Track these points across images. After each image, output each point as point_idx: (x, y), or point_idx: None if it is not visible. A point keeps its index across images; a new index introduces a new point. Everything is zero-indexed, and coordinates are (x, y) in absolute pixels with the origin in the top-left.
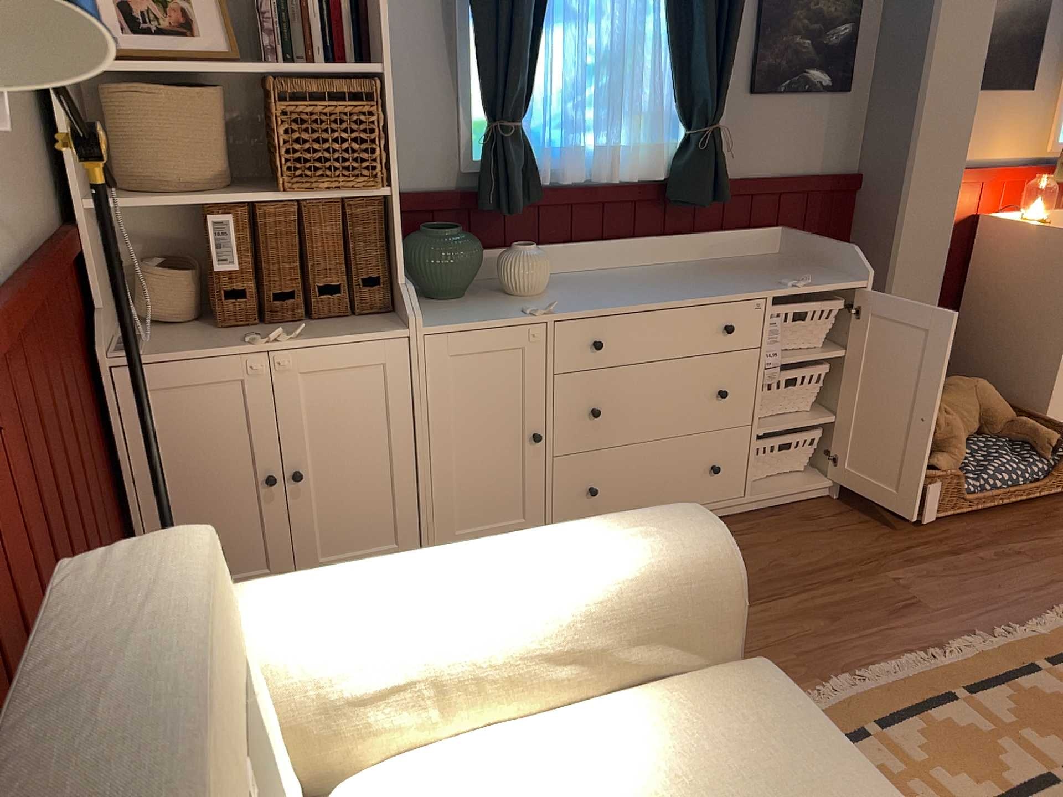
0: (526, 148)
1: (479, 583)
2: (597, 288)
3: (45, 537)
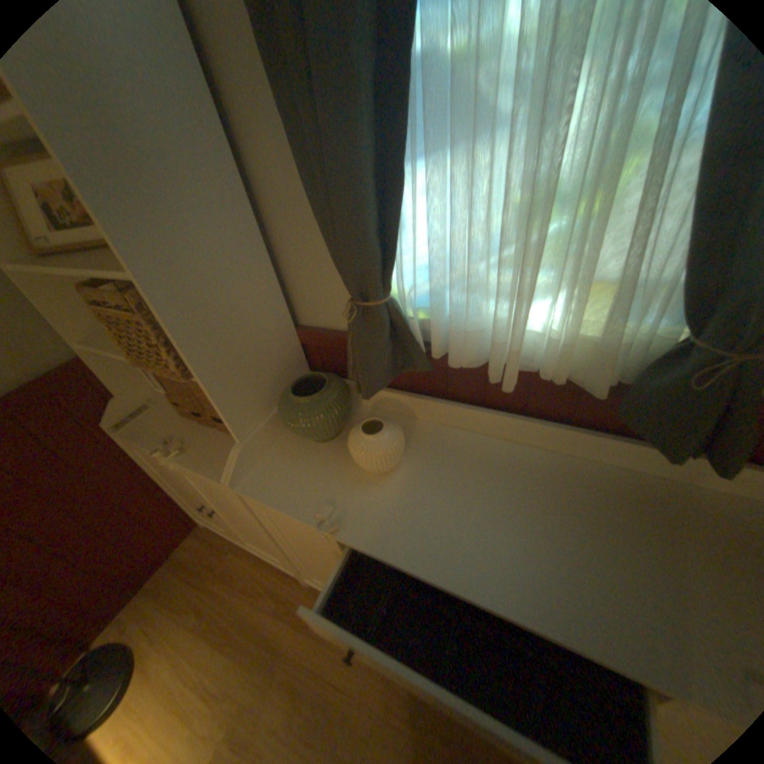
0: (400, 323)
1: None
2: (450, 493)
3: None
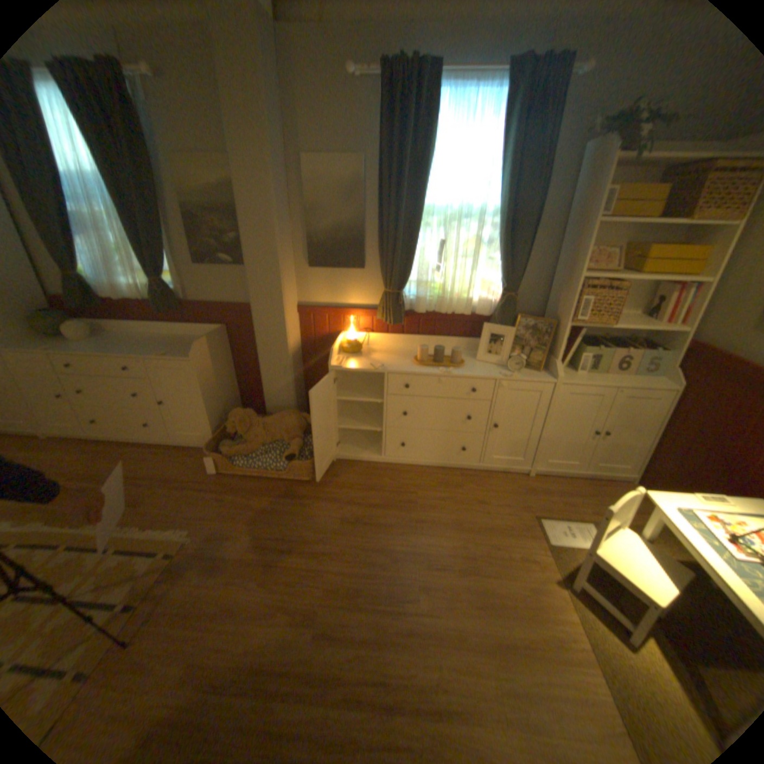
0: (80, 284)
1: None
2: (102, 343)
3: None
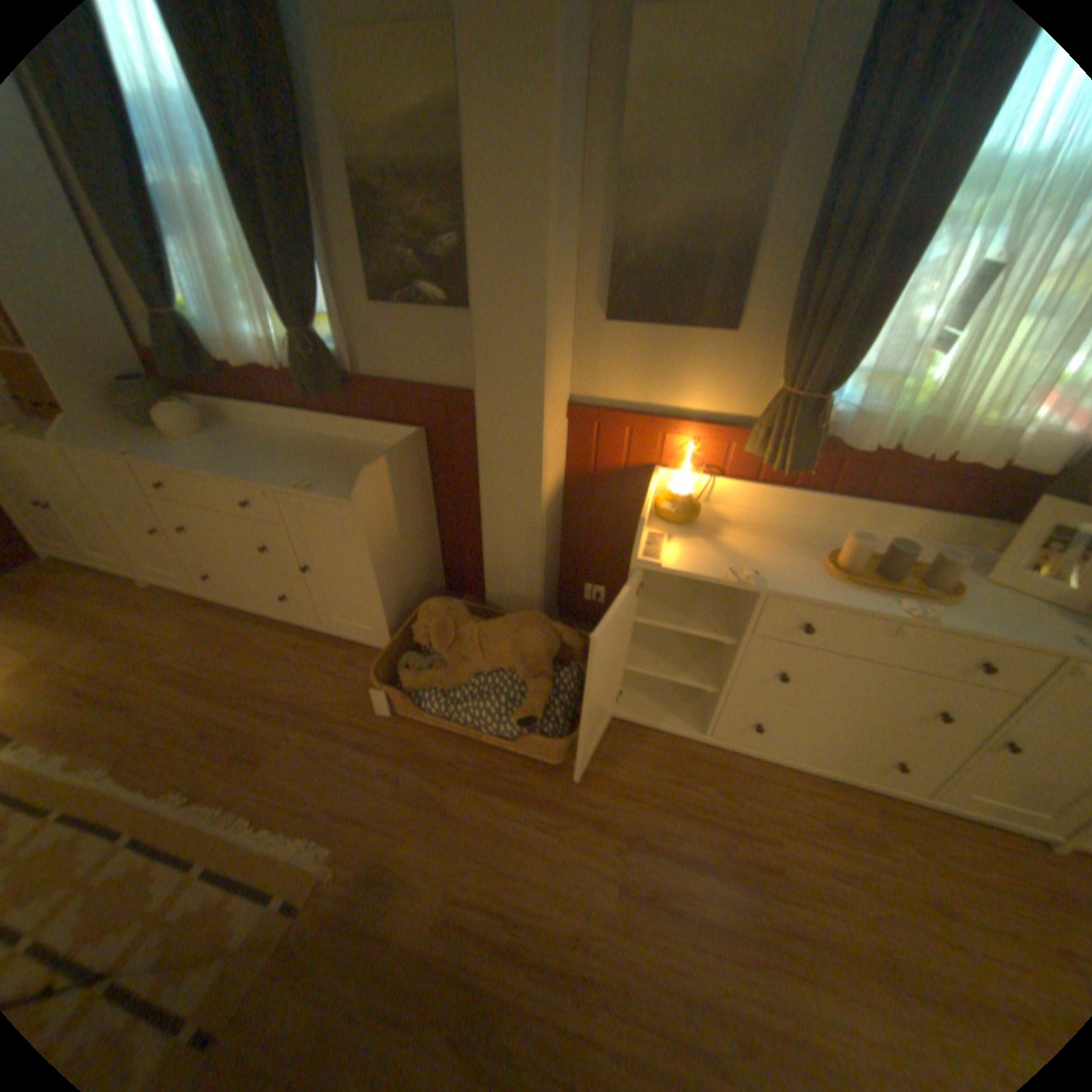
0: (181, 330)
1: None
2: (218, 444)
3: None
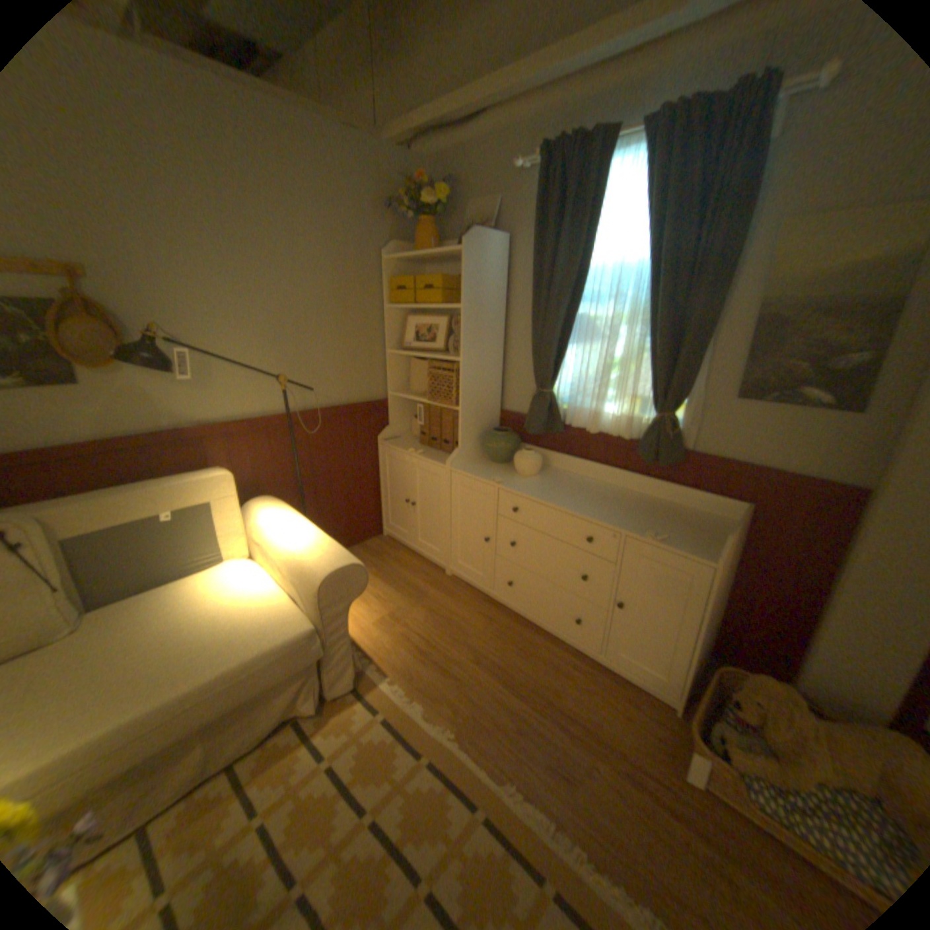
0: (553, 403)
1: (284, 534)
2: (557, 485)
3: (295, 474)
